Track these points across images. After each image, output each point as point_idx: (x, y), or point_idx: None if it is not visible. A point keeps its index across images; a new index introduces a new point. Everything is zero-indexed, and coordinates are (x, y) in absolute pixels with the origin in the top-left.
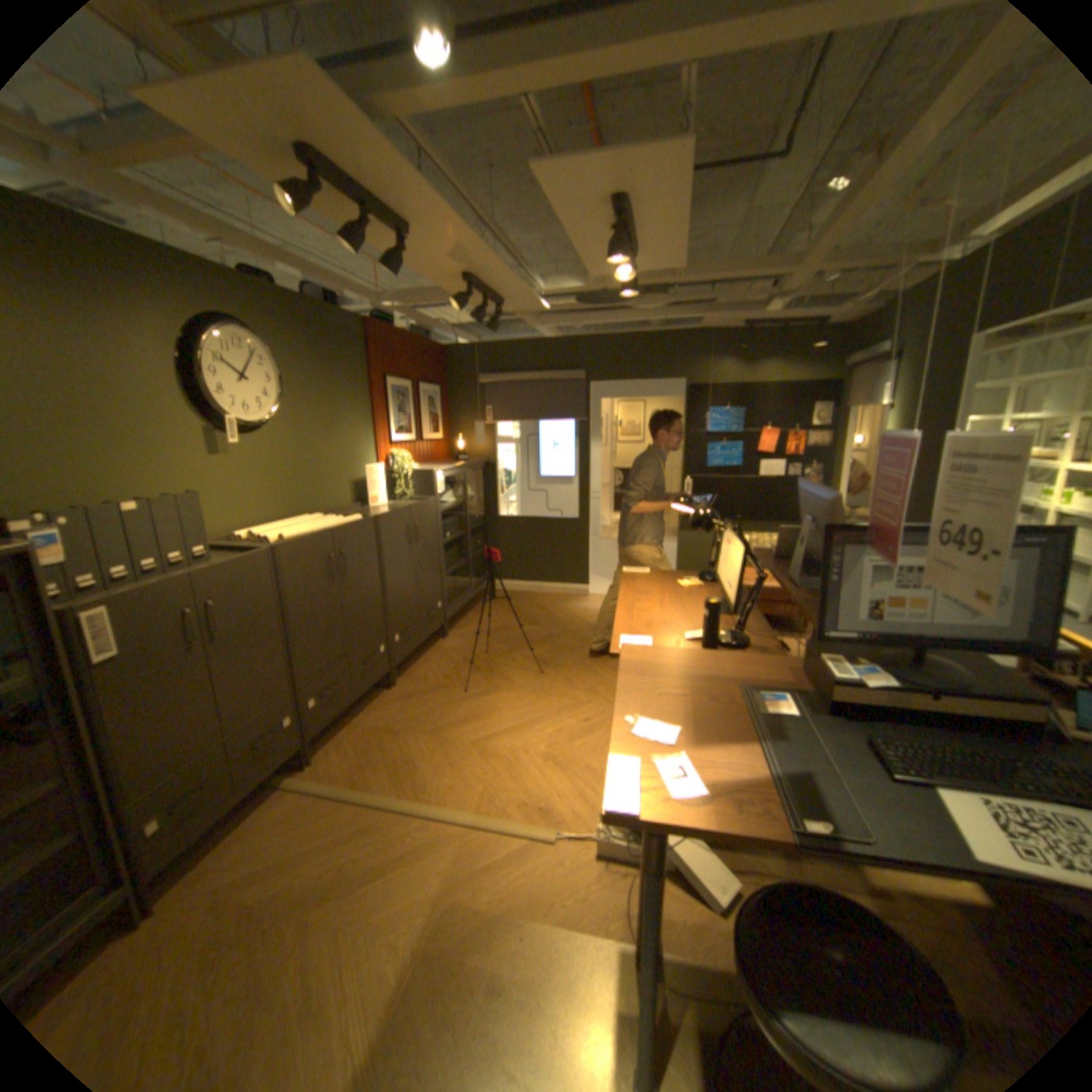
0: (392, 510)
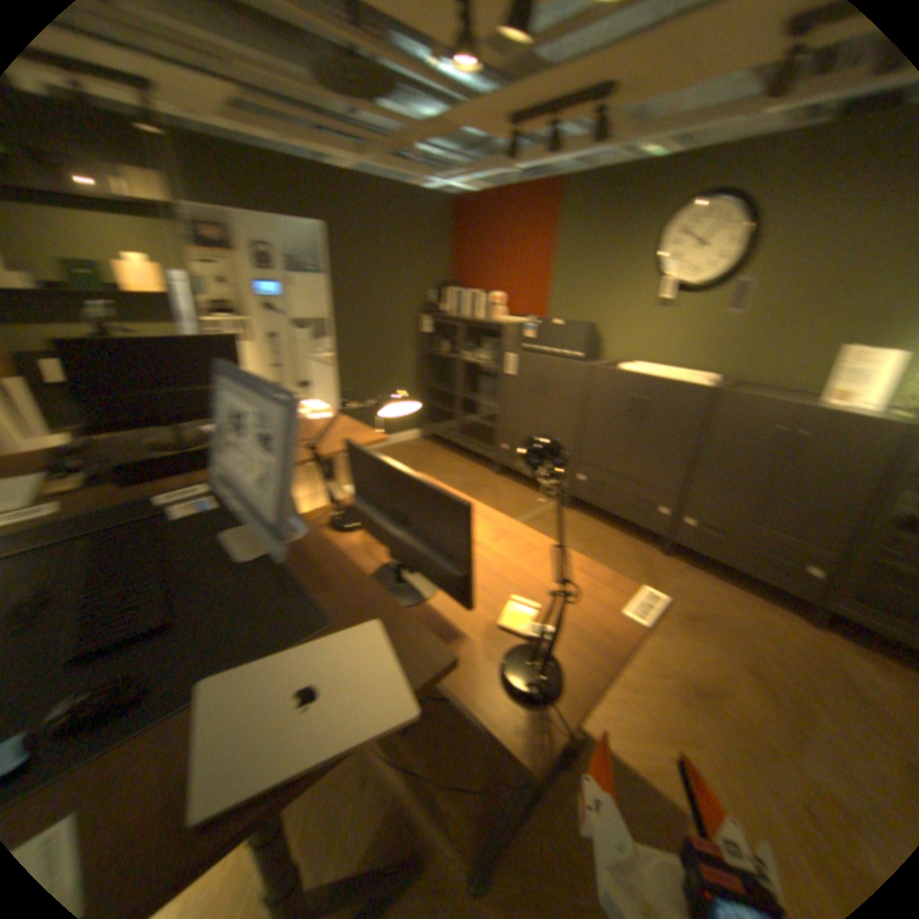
0: (768, 397)
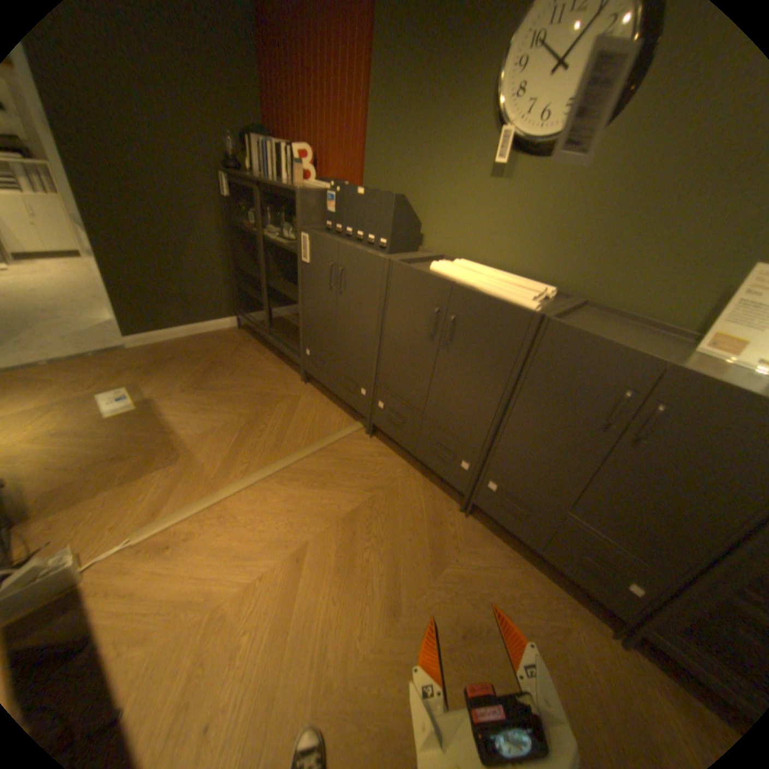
0: (613, 338)
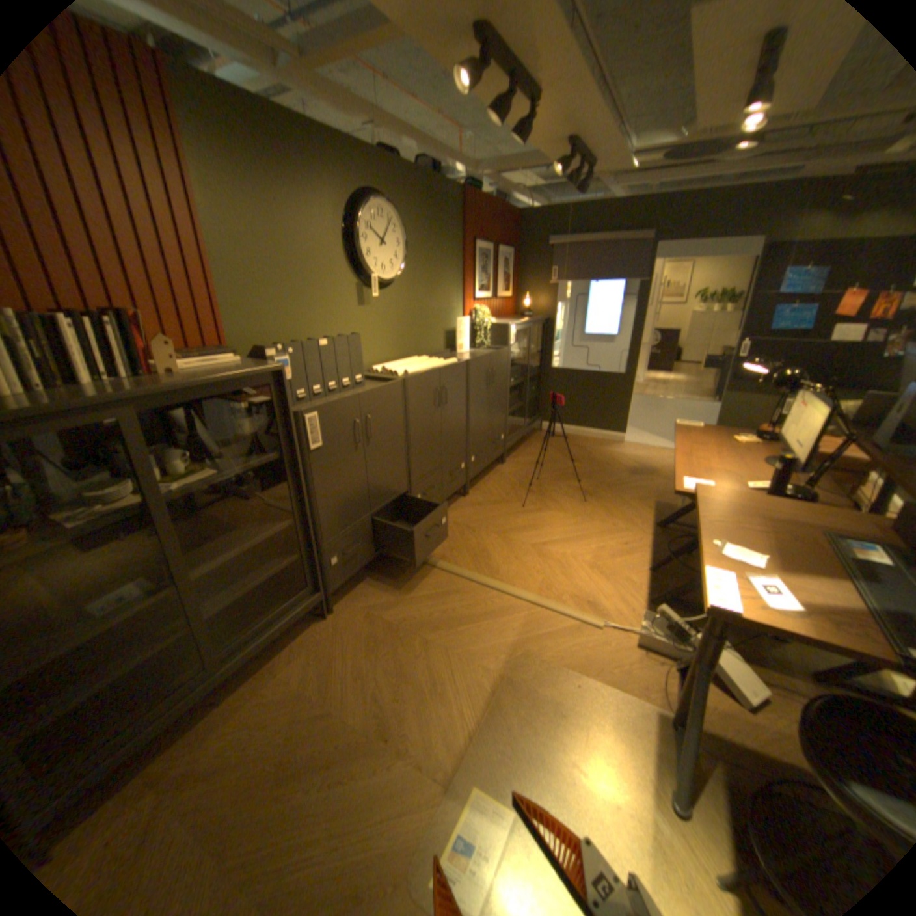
0: (477, 356)
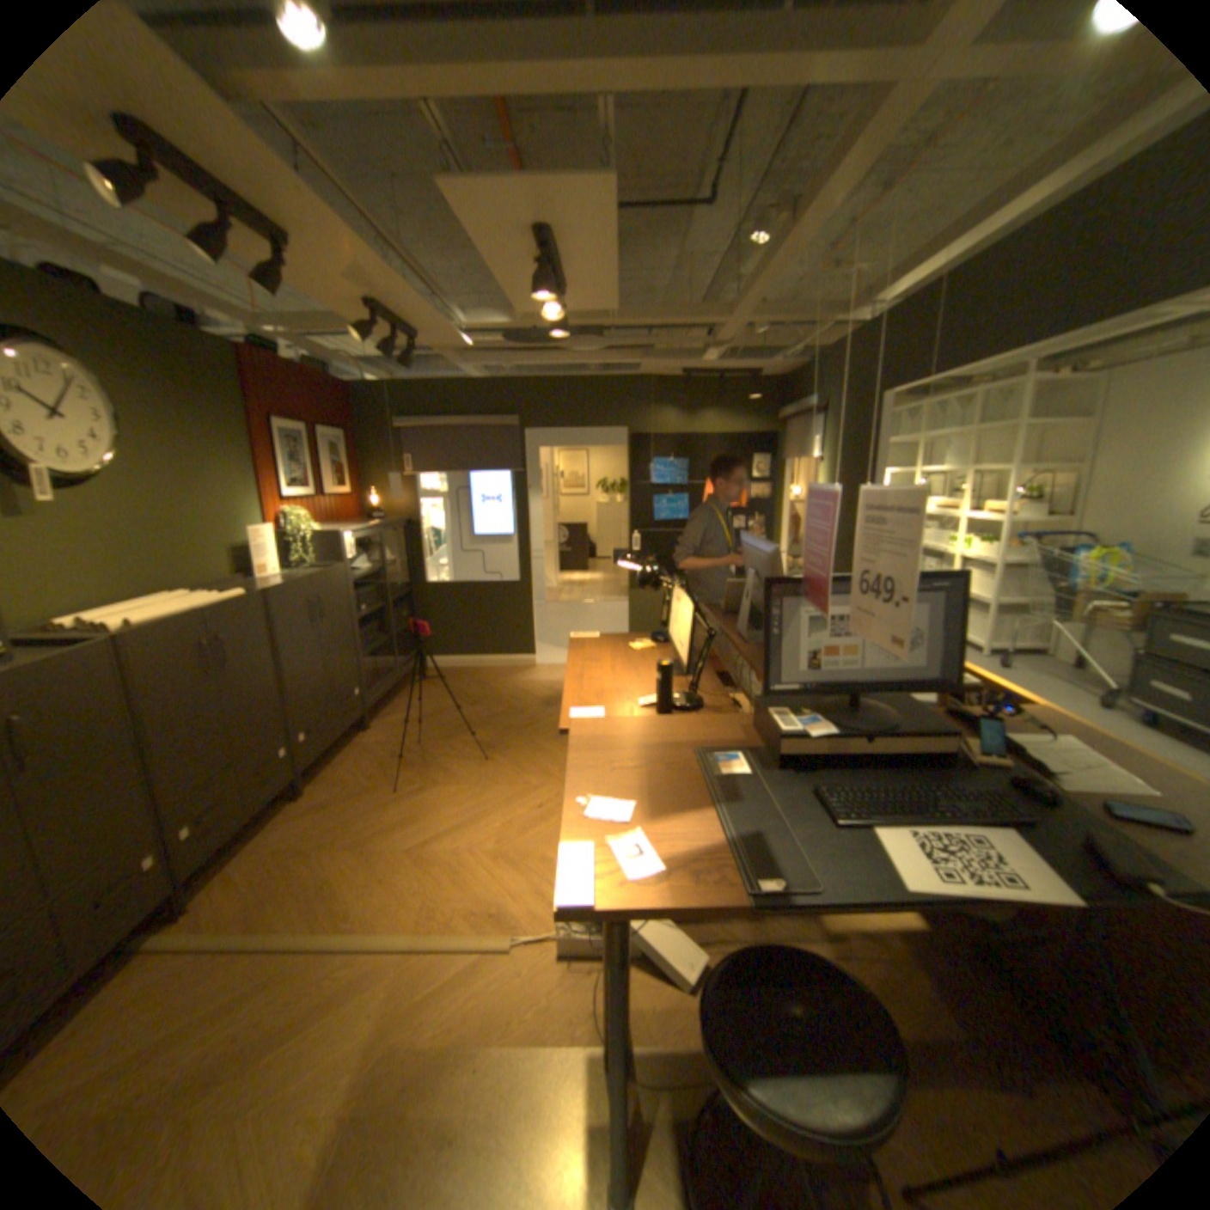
0: (288, 581)
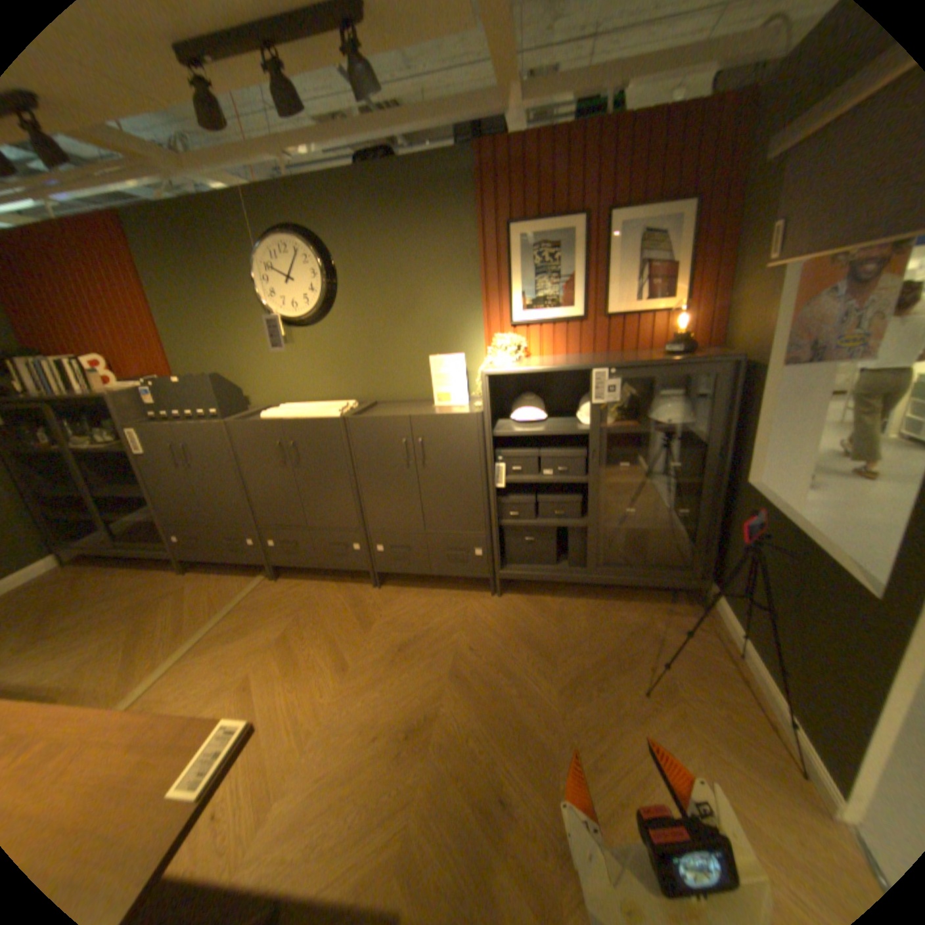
0: (384, 416)
